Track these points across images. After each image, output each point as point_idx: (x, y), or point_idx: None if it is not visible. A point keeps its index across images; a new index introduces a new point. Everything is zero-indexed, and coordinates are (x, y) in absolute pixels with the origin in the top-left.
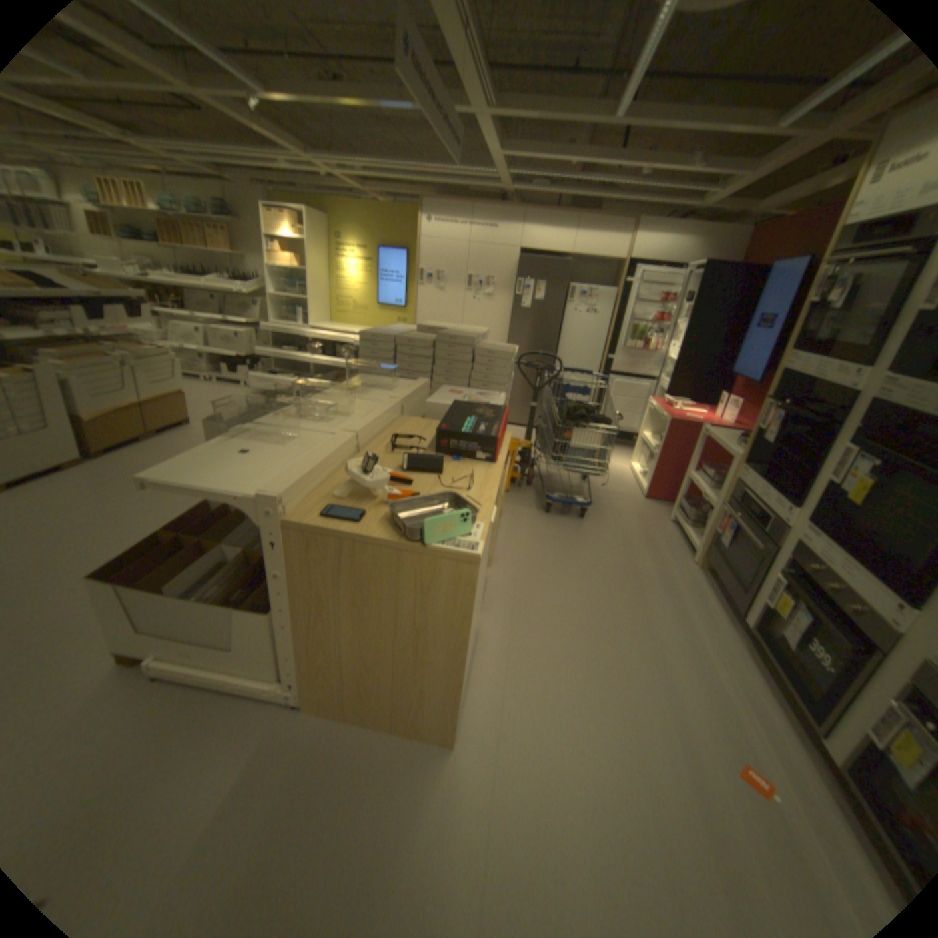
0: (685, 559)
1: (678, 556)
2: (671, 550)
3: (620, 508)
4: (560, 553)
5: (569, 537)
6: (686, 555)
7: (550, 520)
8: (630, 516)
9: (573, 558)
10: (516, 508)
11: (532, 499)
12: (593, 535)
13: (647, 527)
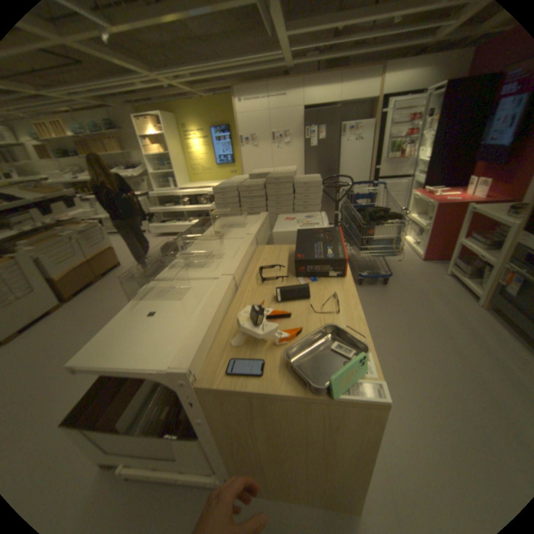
0: (471, 303)
1: (465, 302)
2: (458, 298)
3: (408, 271)
4: (380, 315)
5: (382, 301)
6: (470, 300)
7: (364, 290)
8: (418, 277)
9: (391, 317)
10: None
11: None
12: (398, 296)
13: (433, 283)
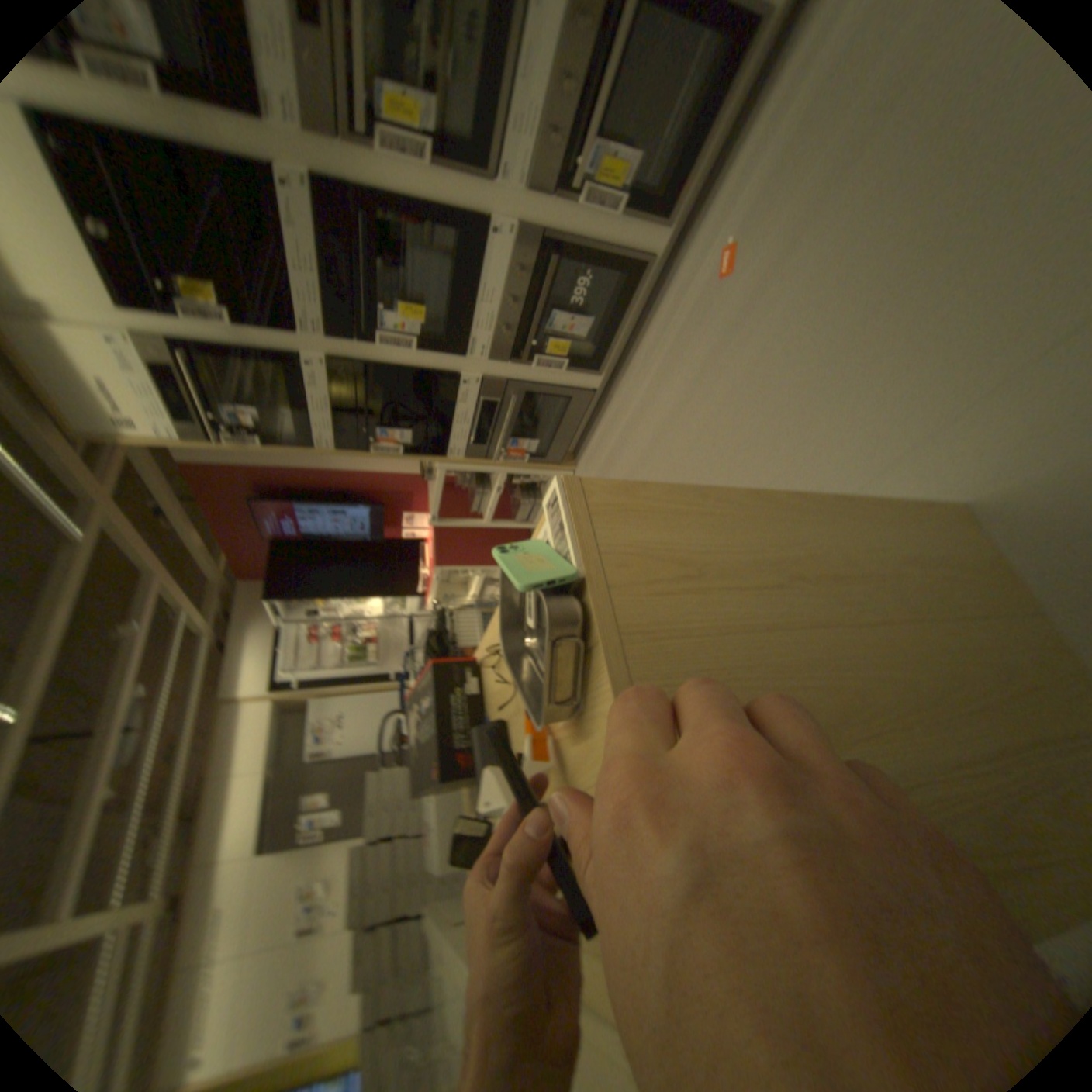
0: None
1: None
2: None
3: None
4: None
5: None
6: None
7: None
8: None
9: None
10: None
11: None
12: None
13: None
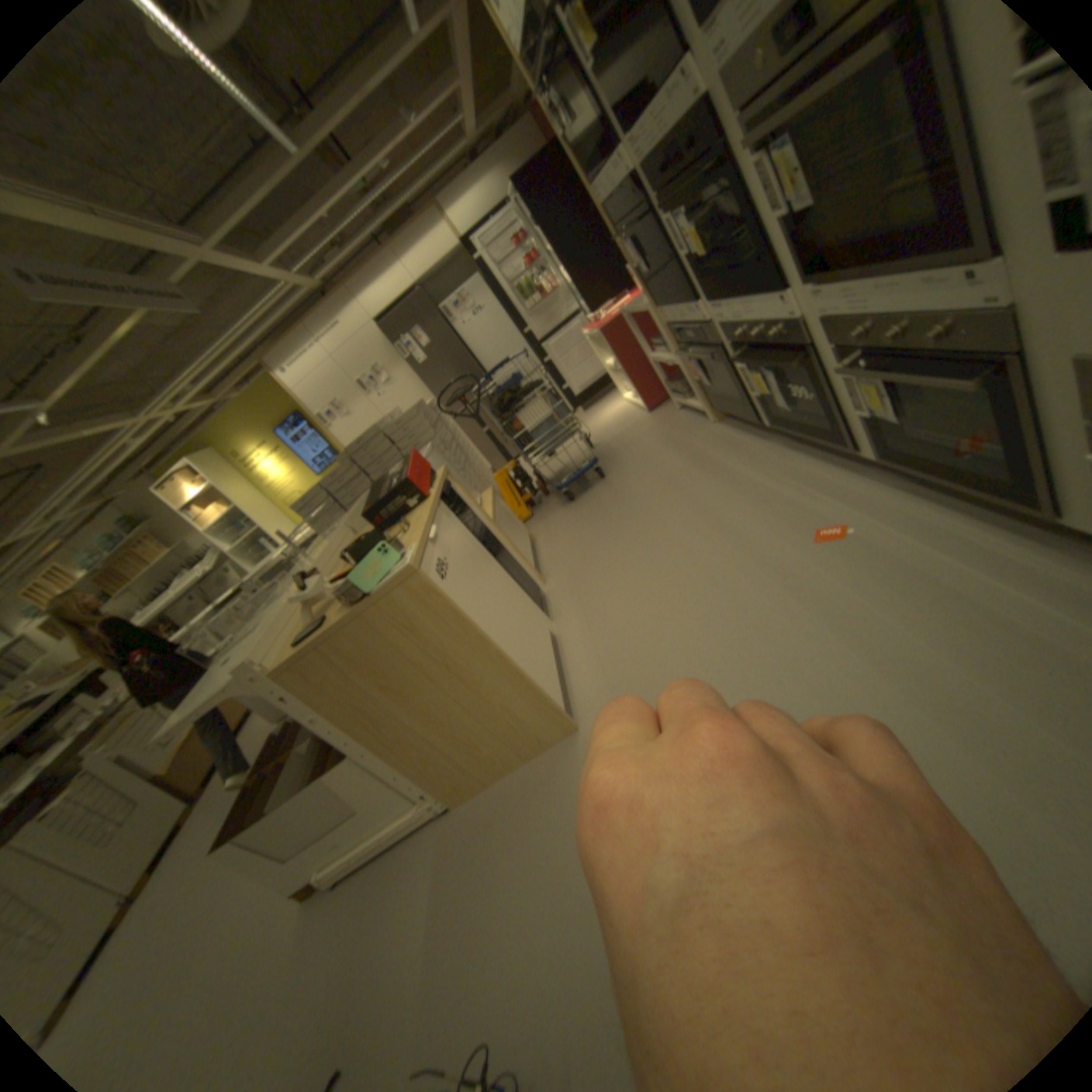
0: (703, 424)
1: (696, 428)
2: (689, 429)
3: (631, 437)
4: (596, 517)
5: (599, 498)
6: (702, 421)
7: (577, 500)
8: (642, 435)
9: (610, 510)
10: (544, 517)
11: (554, 498)
12: (618, 477)
13: (660, 430)
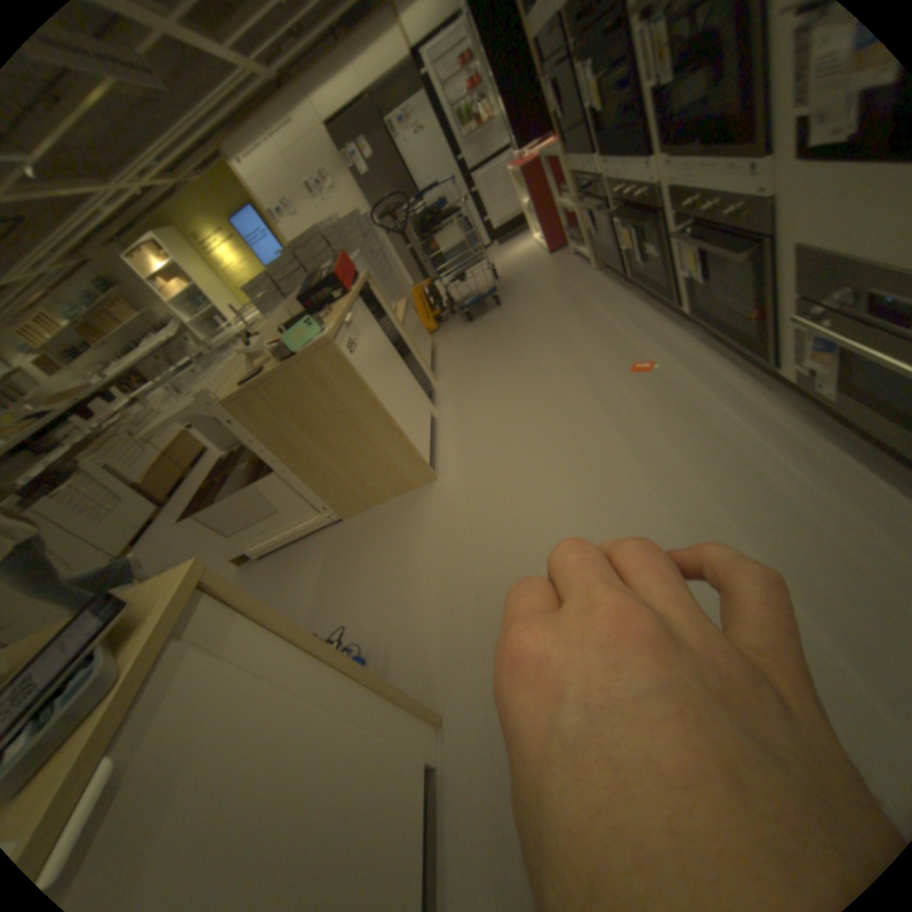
0: (585, 270)
1: (579, 273)
2: (573, 273)
3: (528, 273)
4: (485, 335)
5: (490, 321)
6: (586, 267)
7: (473, 320)
8: (537, 273)
9: (496, 331)
10: (446, 331)
11: (457, 317)
12: (509, 306)
13: (552, 271)
